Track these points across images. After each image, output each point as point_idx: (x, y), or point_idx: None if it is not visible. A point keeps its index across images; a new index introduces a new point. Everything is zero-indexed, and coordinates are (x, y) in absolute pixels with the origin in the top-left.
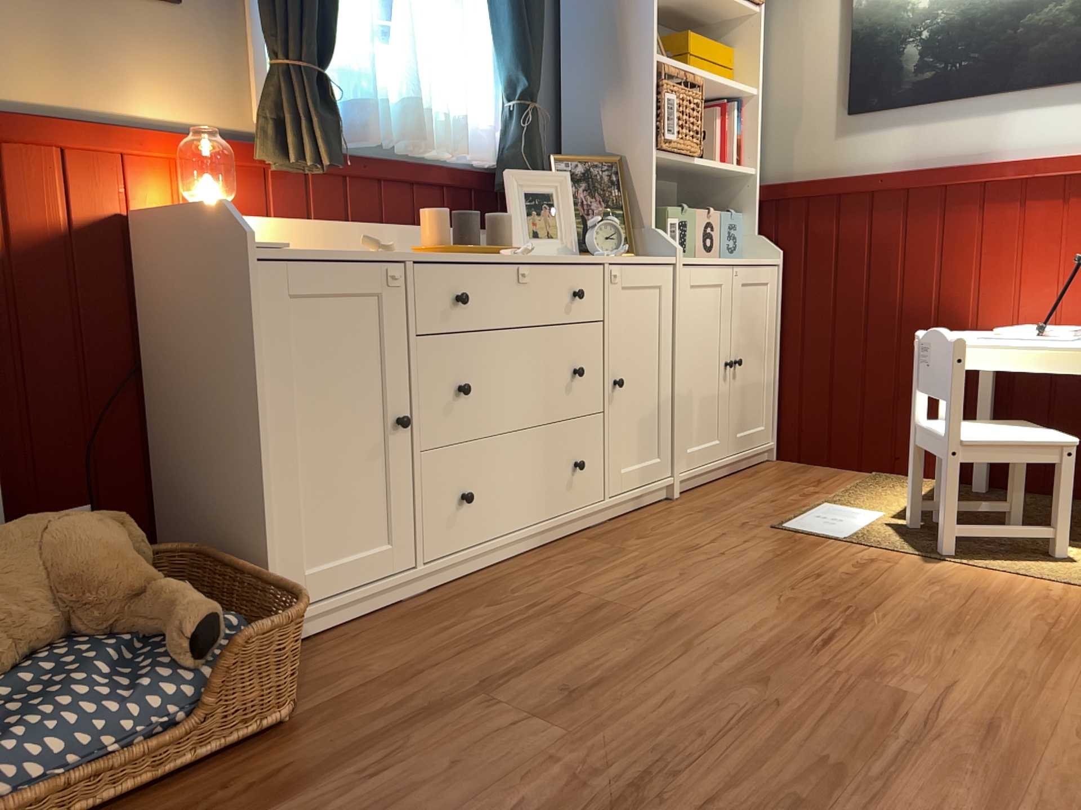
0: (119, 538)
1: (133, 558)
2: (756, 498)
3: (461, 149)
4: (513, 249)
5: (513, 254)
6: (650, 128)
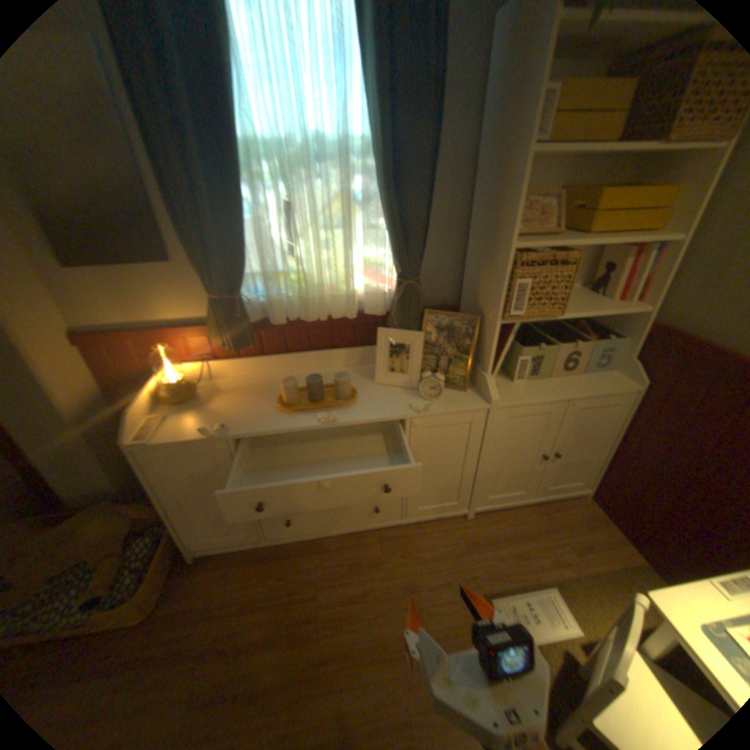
0: (109, 531)
1: (120, 534)
2: (518, 548)
3: (348, 315)
4: (320, 418)
5: (319, 421)
6: (499, 304)
